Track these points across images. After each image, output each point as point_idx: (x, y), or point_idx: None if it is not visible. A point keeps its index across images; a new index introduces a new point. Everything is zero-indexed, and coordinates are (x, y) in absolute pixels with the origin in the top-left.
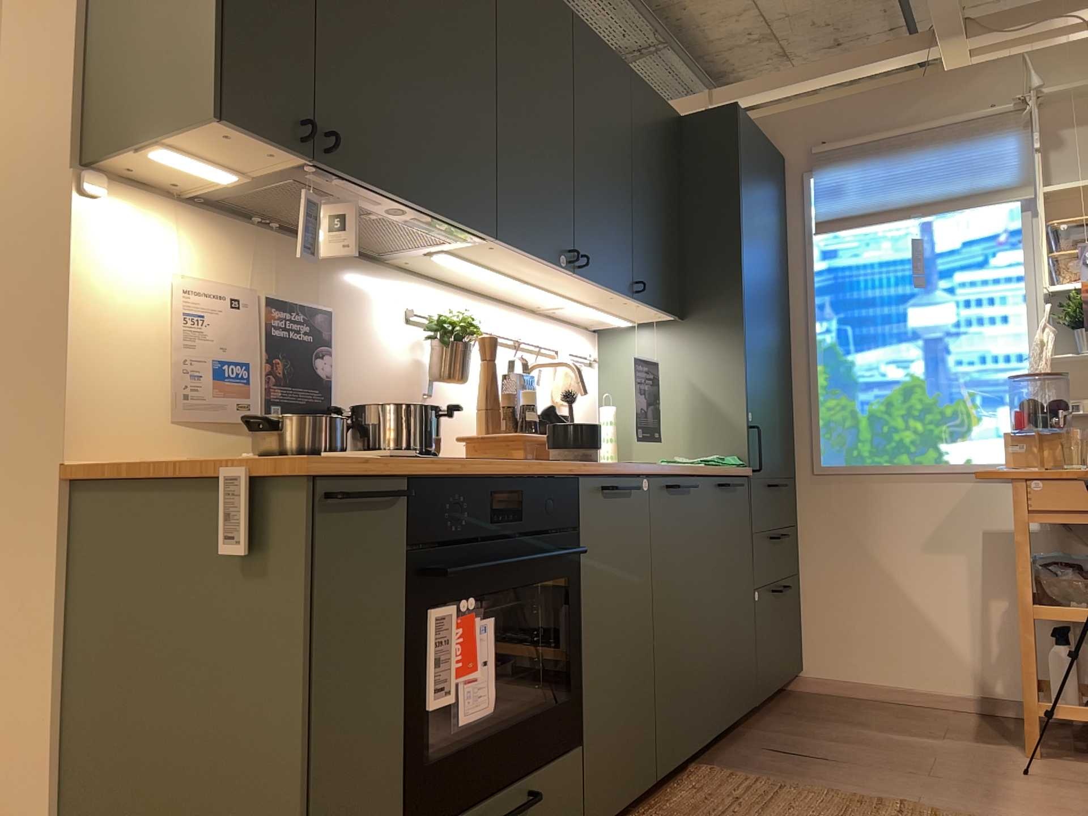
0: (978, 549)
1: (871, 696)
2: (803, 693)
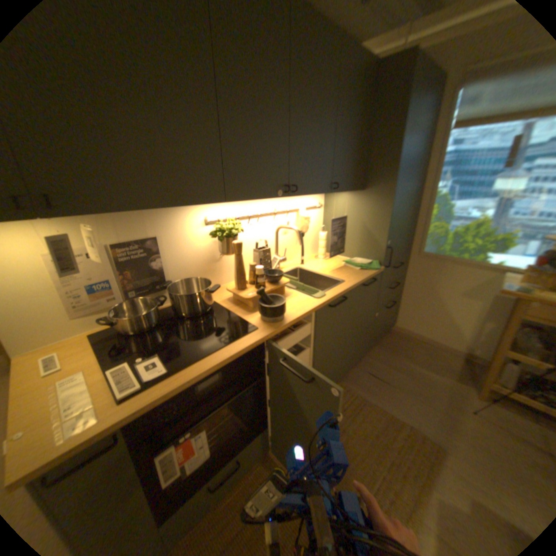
0: (490, 302)
1: (420, 340)
2: (393, 332)
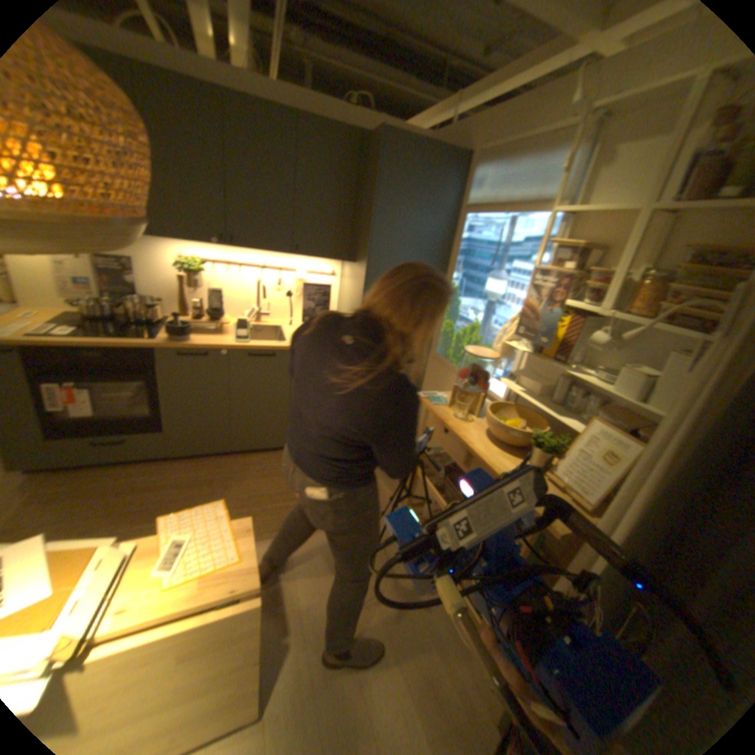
0: None
1: None
2: None
